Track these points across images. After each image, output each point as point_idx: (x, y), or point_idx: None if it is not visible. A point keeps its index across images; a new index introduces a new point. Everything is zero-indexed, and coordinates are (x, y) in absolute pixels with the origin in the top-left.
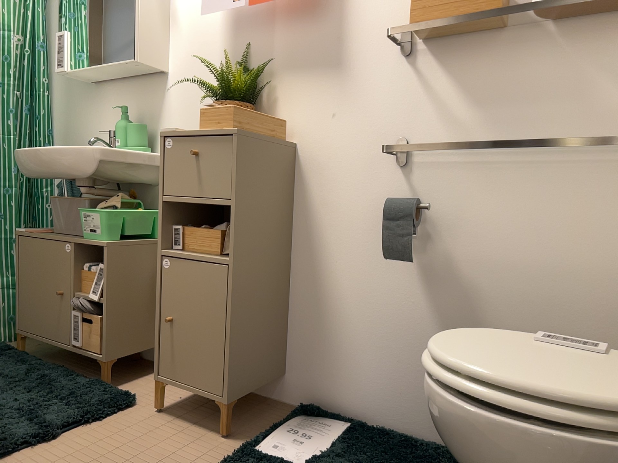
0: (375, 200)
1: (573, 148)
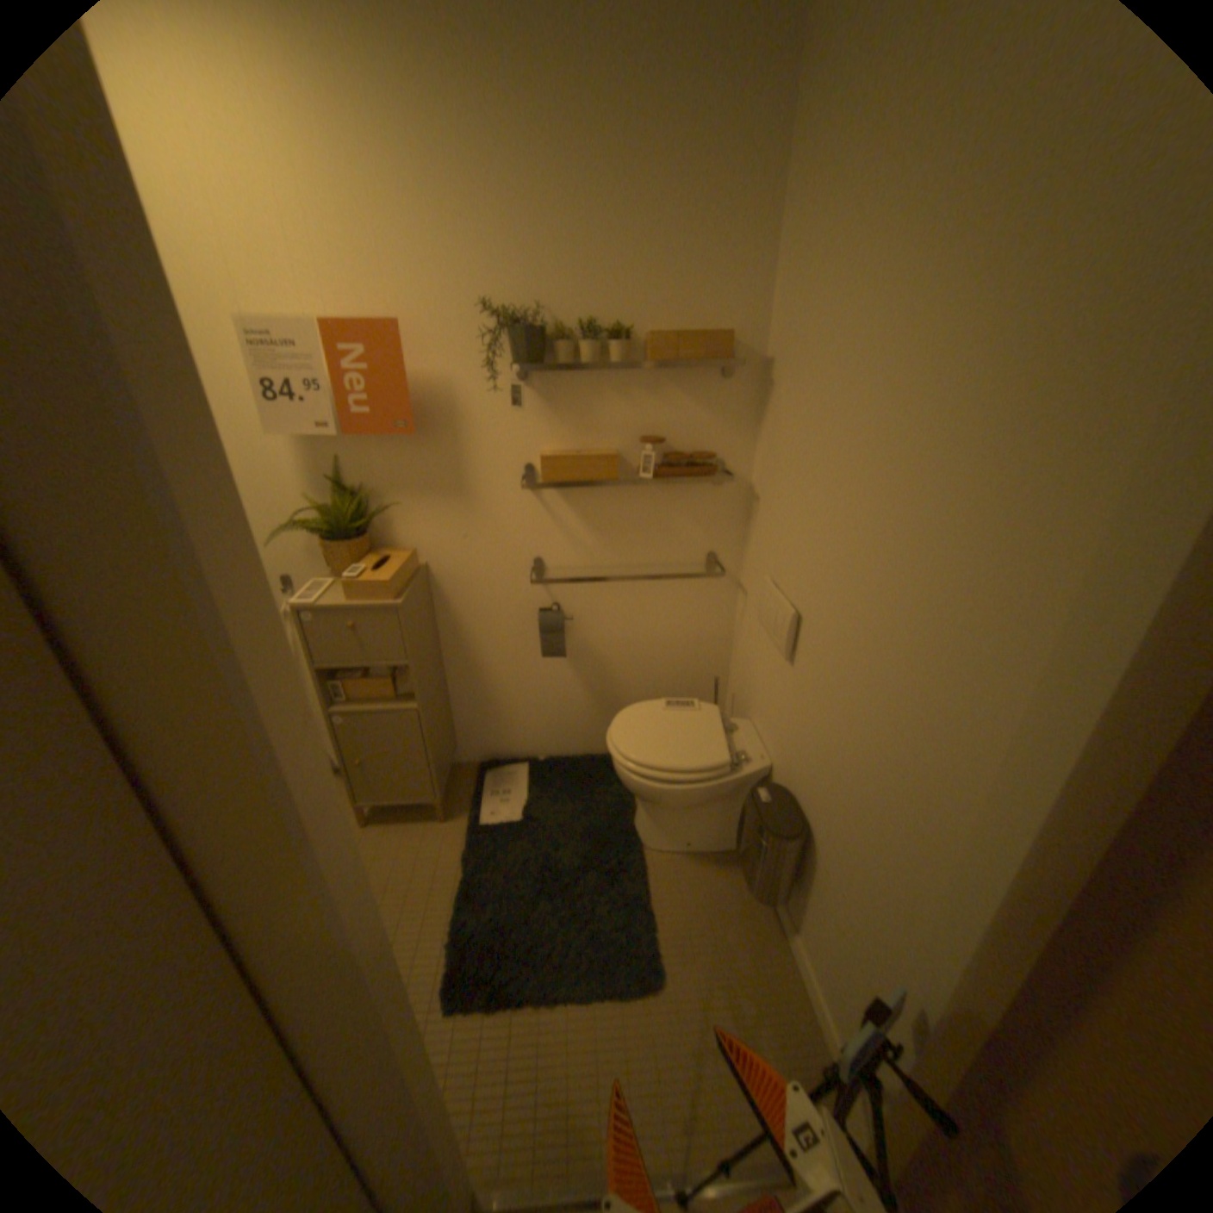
0: (520, 608)
1: (665, 565)
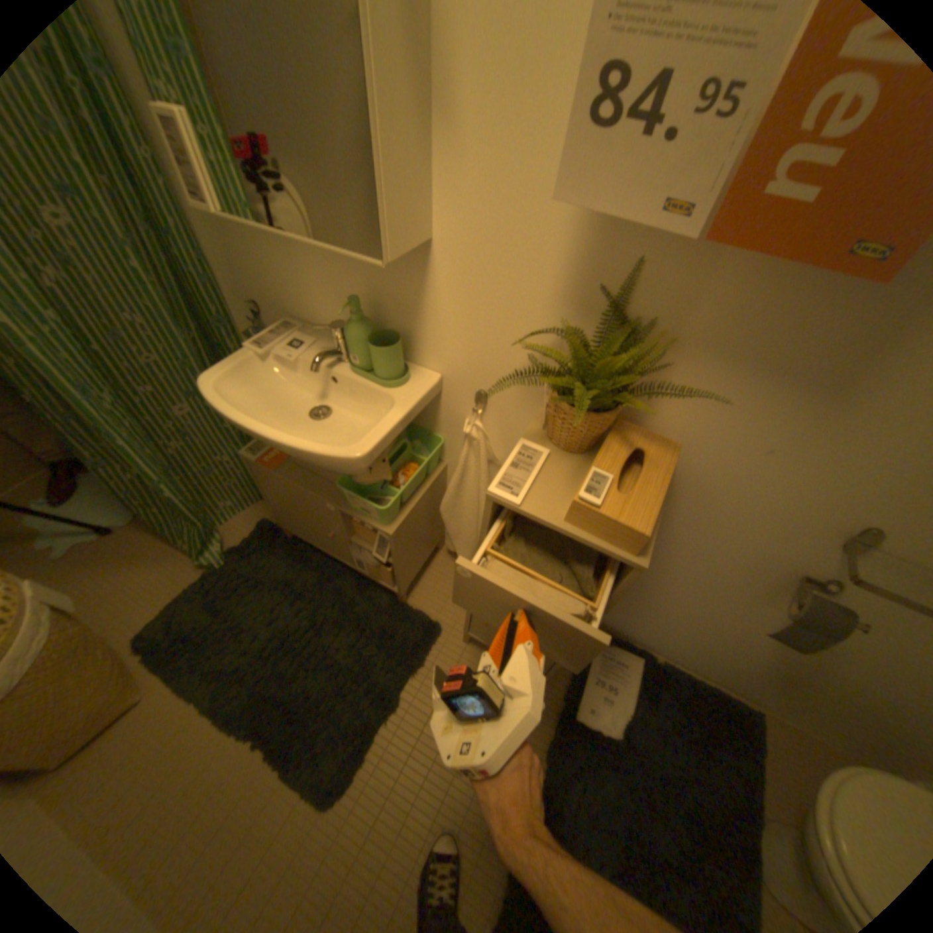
0: (775, 557)
1: None
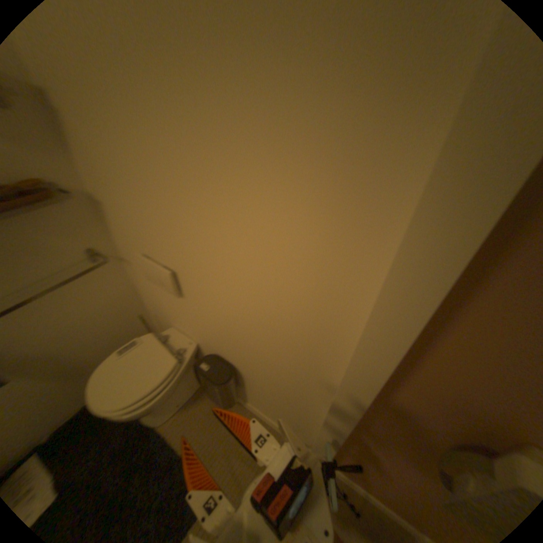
0: None
1: (49, 273)
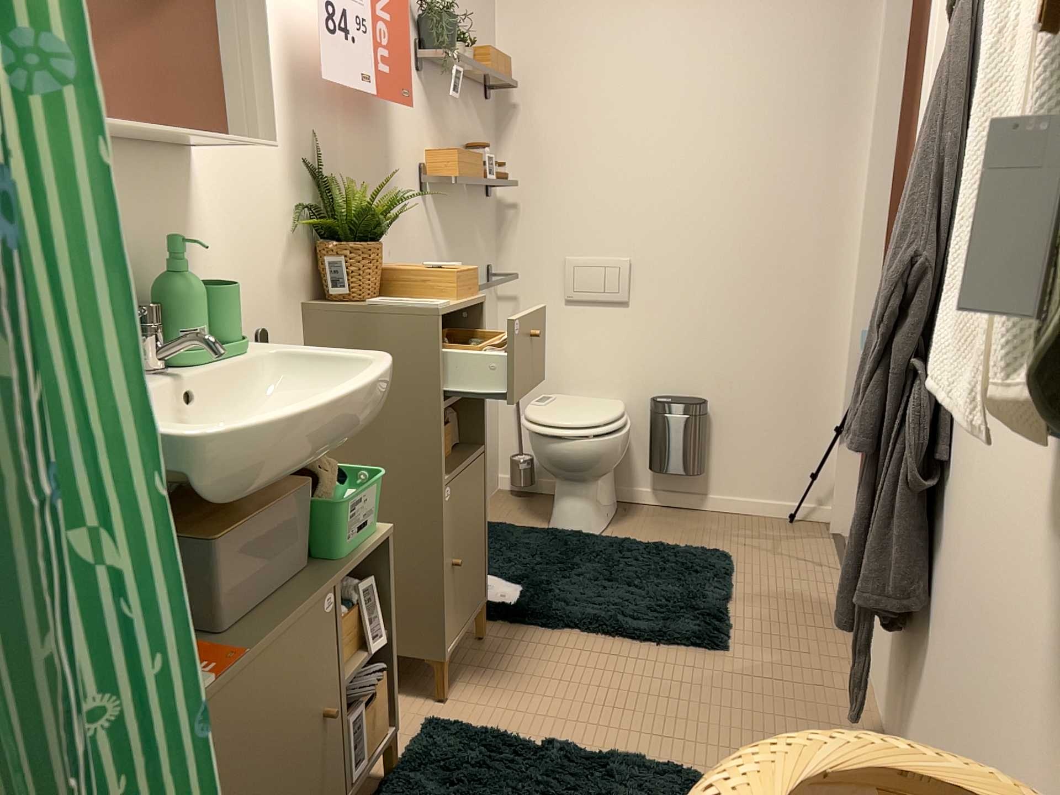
0: None
1: None
